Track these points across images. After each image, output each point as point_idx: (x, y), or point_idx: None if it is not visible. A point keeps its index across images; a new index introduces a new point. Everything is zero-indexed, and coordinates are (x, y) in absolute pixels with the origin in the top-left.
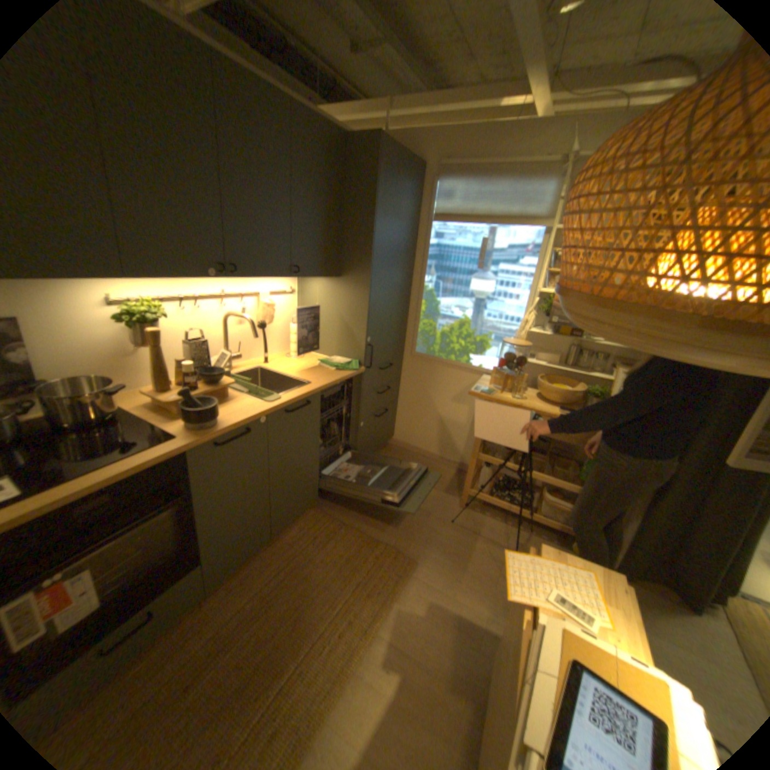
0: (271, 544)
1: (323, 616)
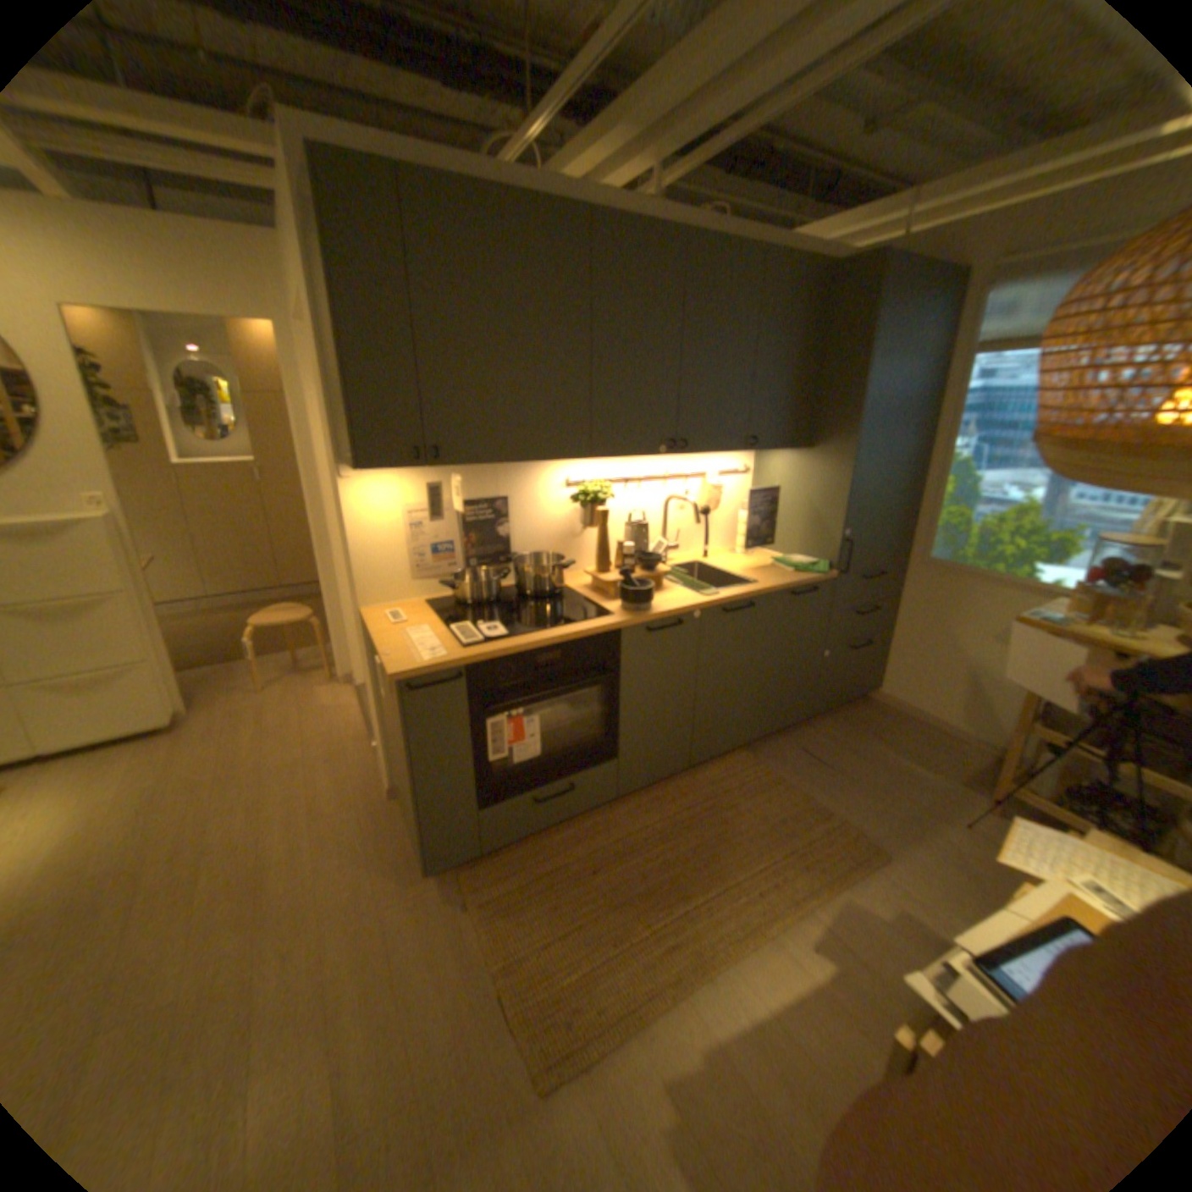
0: (689, 775)
1: (744, 868)
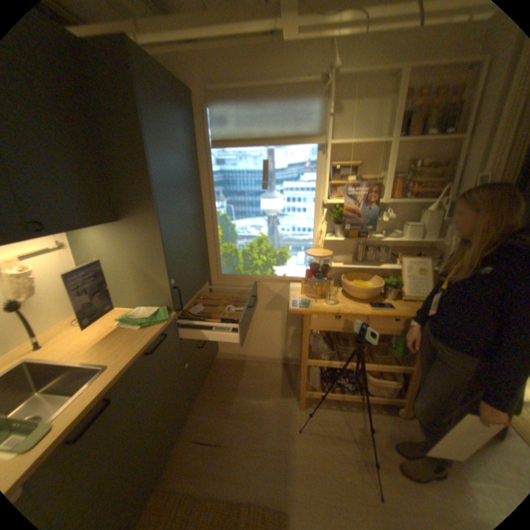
0: None
1: None
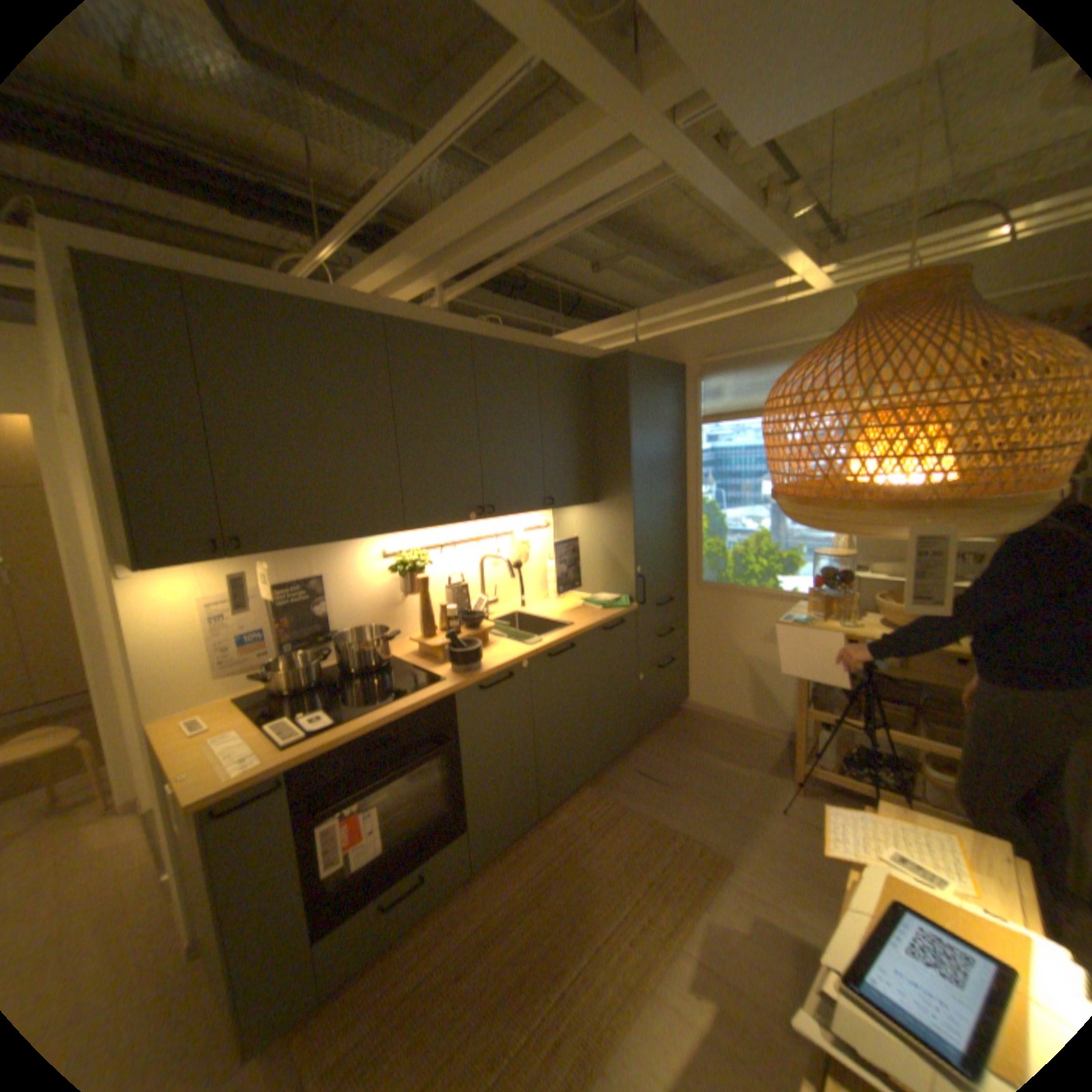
0: (539, 827)
1: (608, 917)
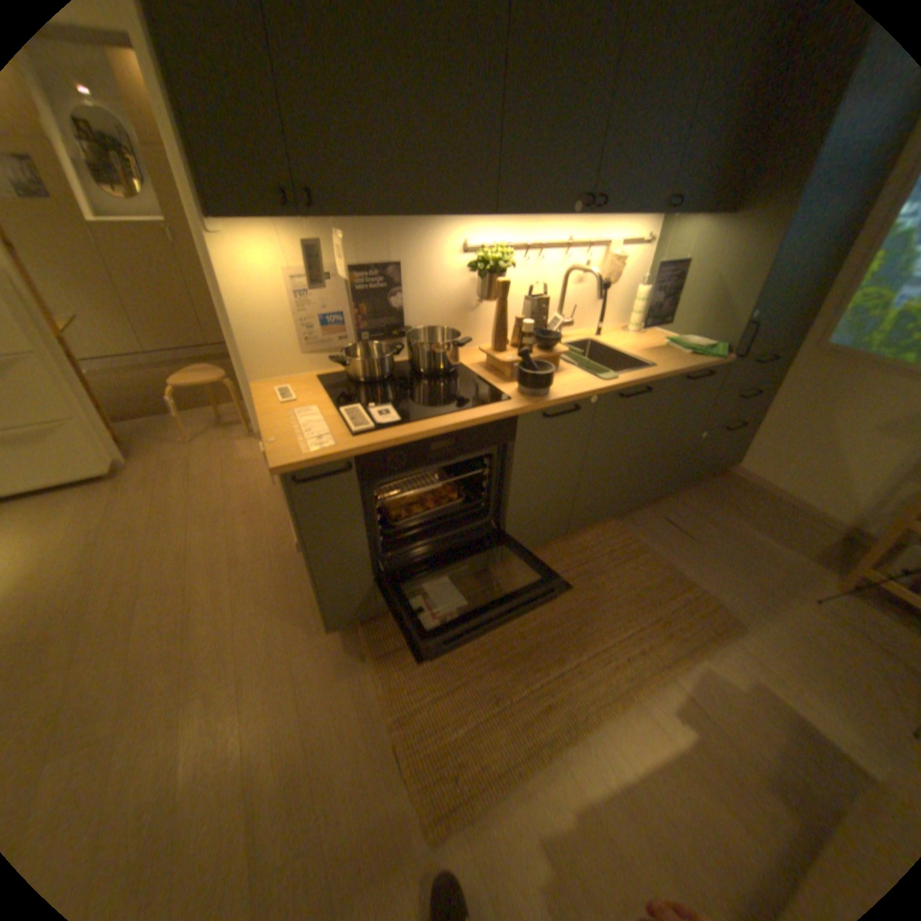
0: (562, 539)
1: (613, 632)
